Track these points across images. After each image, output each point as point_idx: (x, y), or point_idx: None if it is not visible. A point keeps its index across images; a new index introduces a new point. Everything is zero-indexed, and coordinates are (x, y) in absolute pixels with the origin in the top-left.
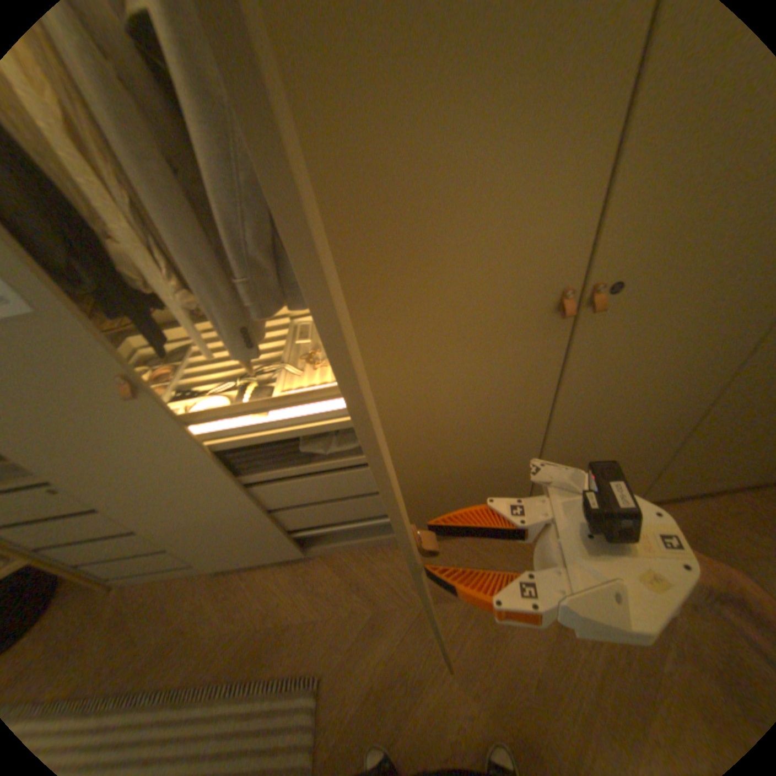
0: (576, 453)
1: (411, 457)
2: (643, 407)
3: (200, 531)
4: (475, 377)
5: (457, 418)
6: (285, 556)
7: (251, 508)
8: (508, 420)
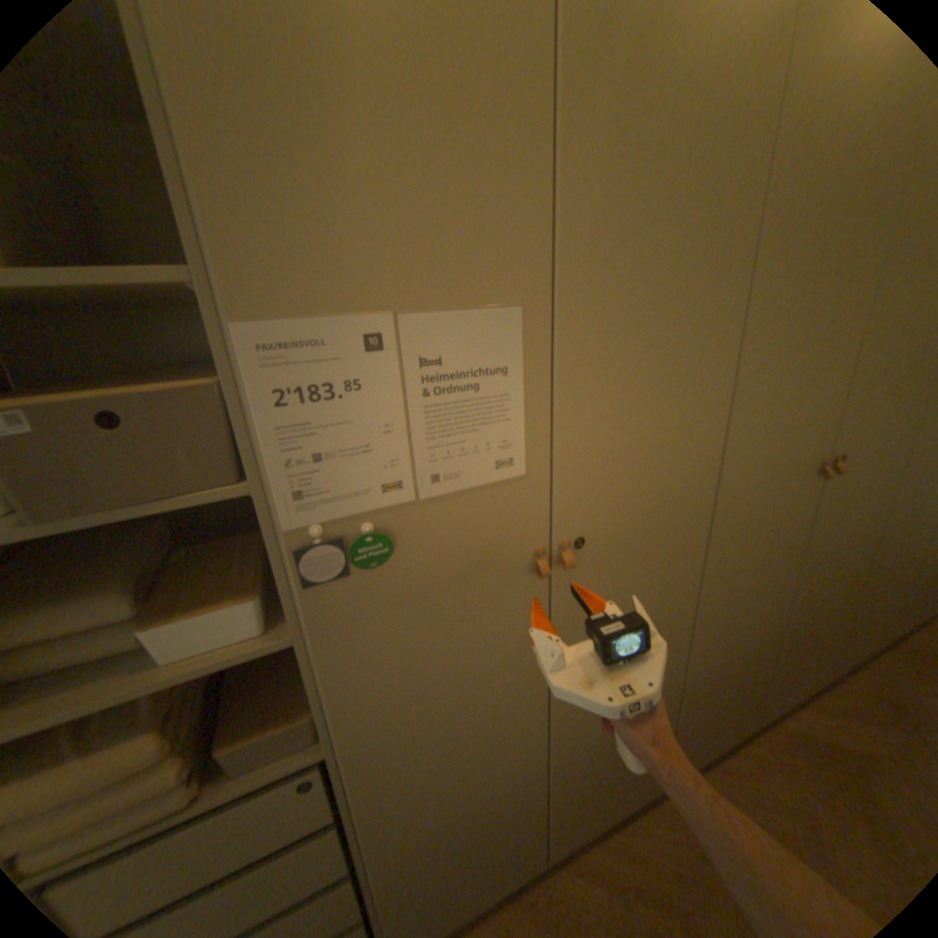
0: (806, 618)
1: (707, 638)
2: (844, 560)
3: (456, 832)
4: (769, 535)
5: (749, 582)
6: (526, 870)
7: (540, 760)
8: (777, 581)
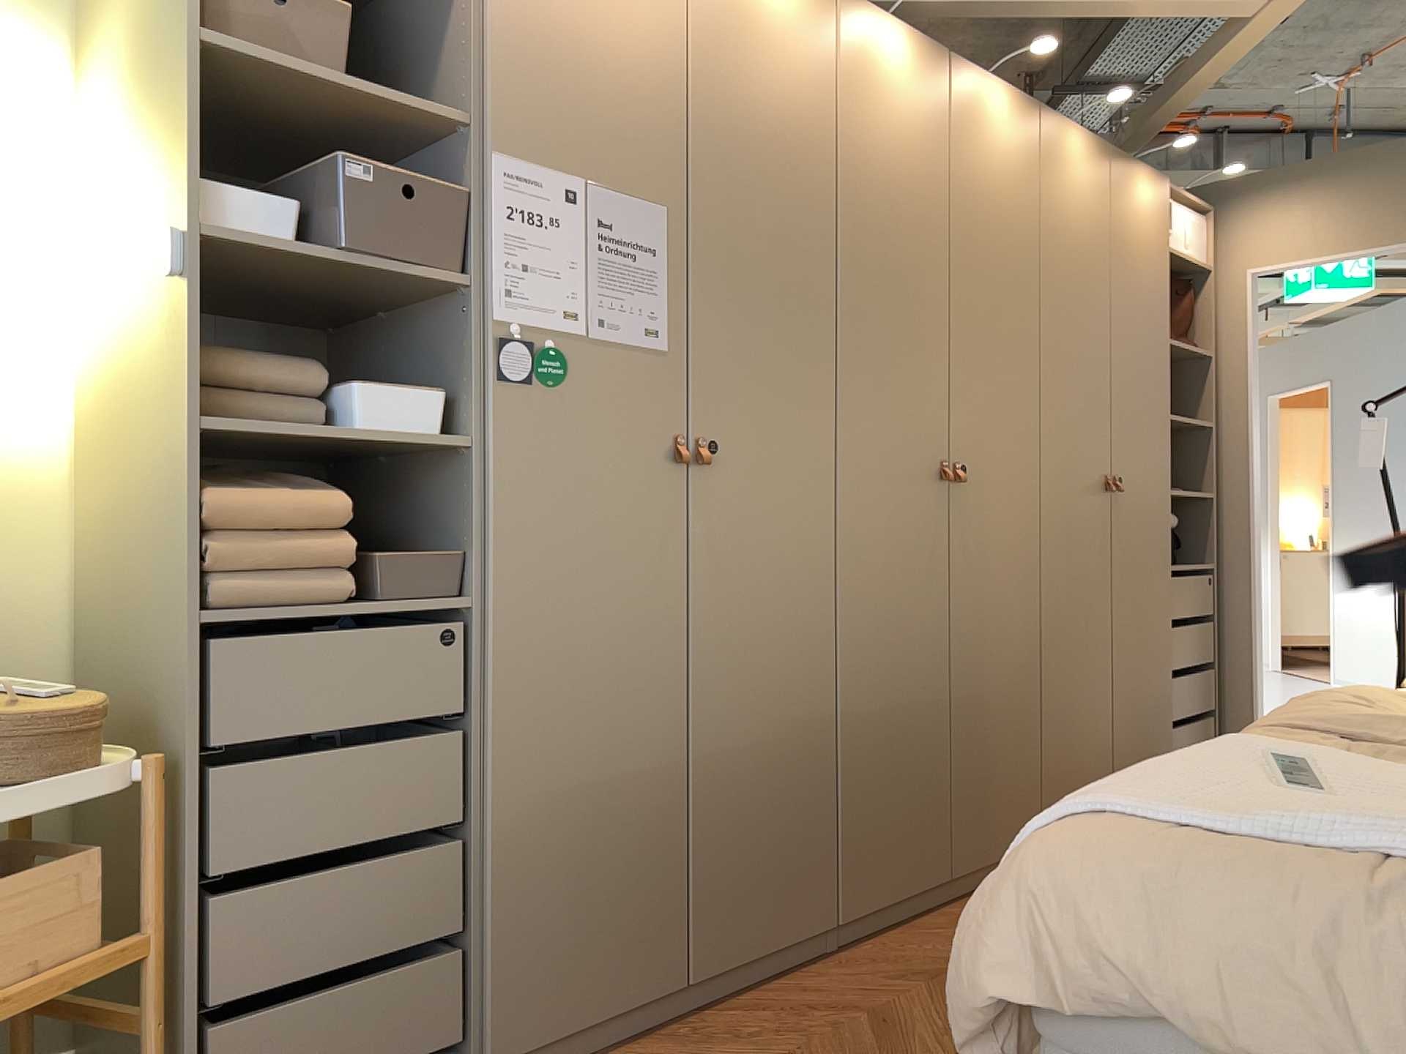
0: (976, 689)
1: (857, 652)
2: (1003, 616)
3: (582, 817)
4: (904, 531)
5: (892, 589)
6: (660, 970)
7: (677, 746)
8: (926, 605)
